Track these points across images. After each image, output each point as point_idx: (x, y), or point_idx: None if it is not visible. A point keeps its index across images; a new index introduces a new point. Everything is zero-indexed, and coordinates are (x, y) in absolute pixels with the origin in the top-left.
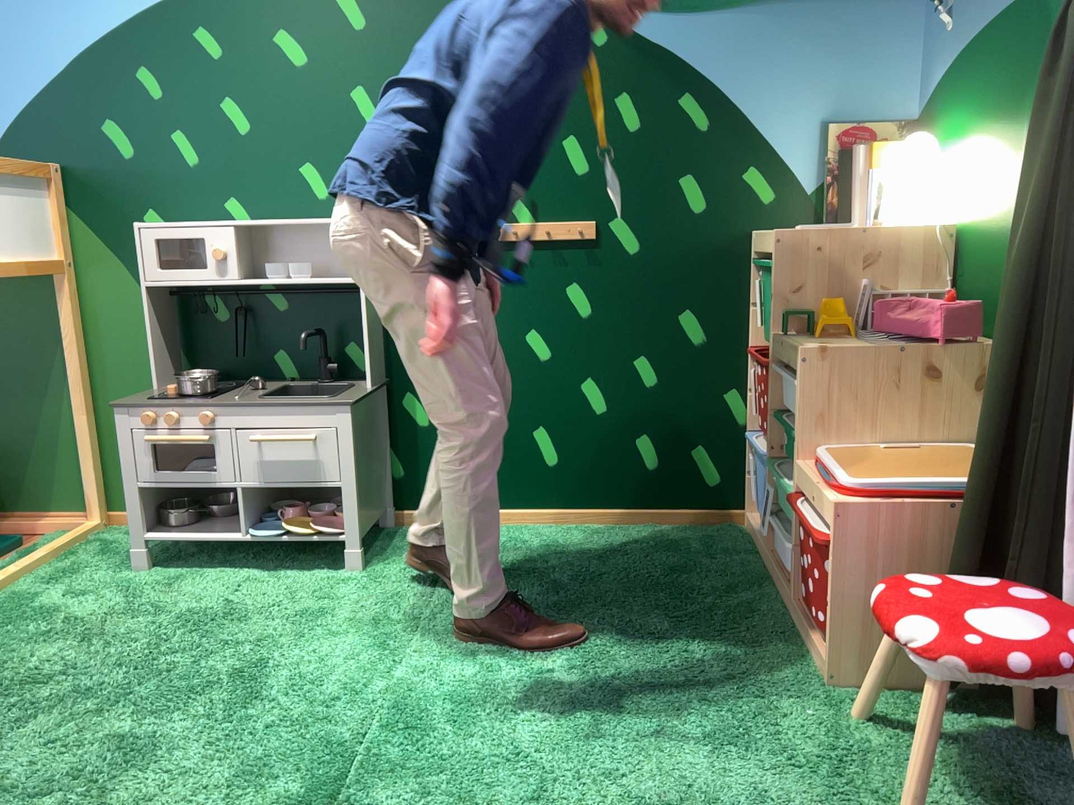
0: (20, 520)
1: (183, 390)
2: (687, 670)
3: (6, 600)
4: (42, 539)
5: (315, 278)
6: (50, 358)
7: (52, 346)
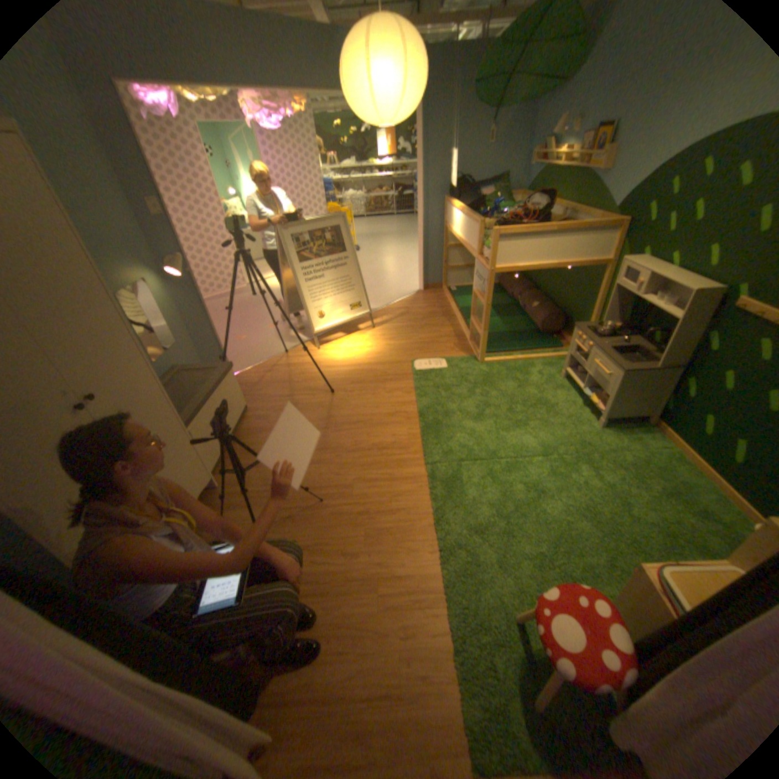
0: (569, 340)
1: (610, 327)
2: (590, 549)
3: (528, 364)
4: (568, 349)
5: (675, 307)
6: (597, 292)
7: (599, 288)
